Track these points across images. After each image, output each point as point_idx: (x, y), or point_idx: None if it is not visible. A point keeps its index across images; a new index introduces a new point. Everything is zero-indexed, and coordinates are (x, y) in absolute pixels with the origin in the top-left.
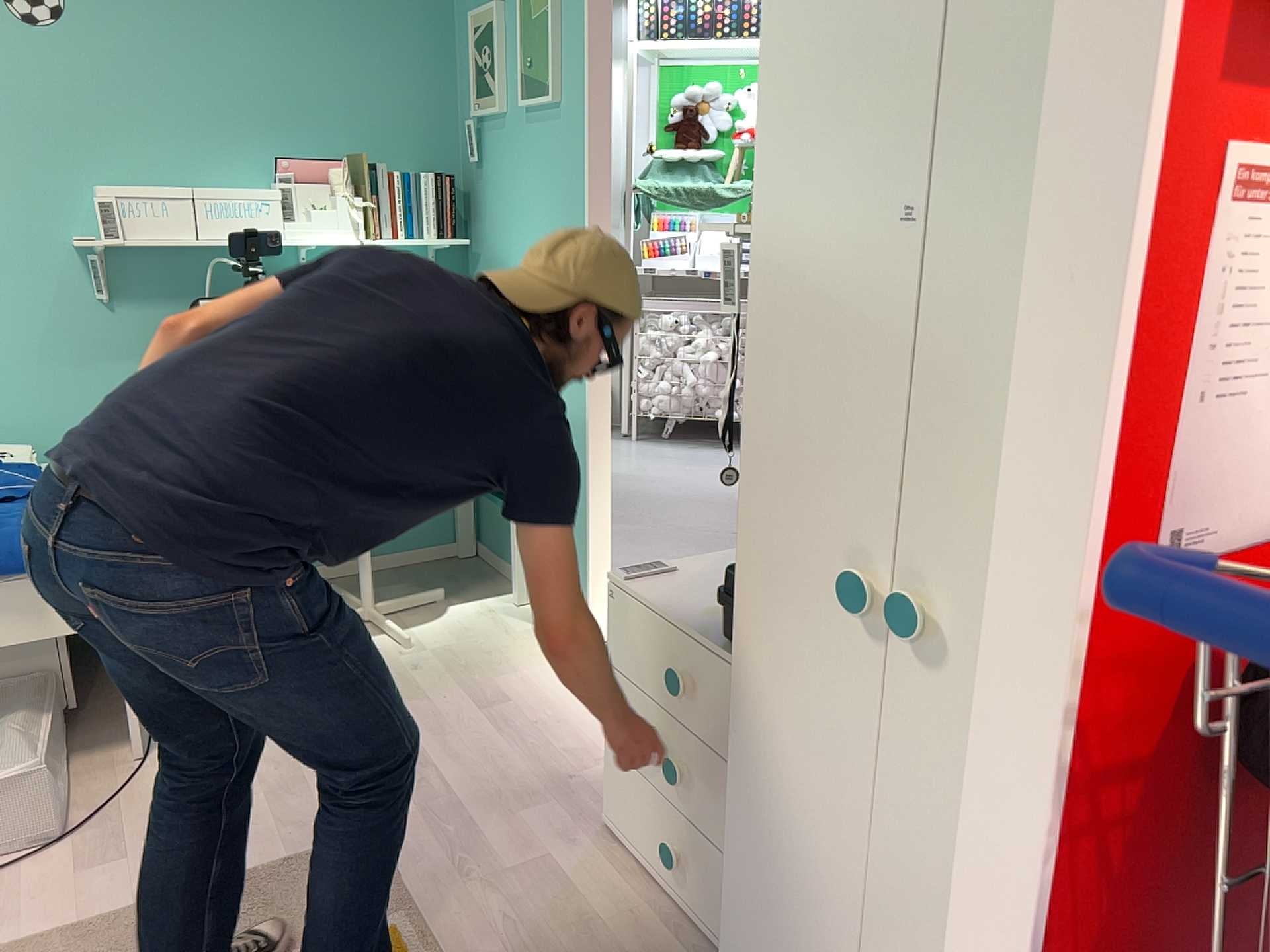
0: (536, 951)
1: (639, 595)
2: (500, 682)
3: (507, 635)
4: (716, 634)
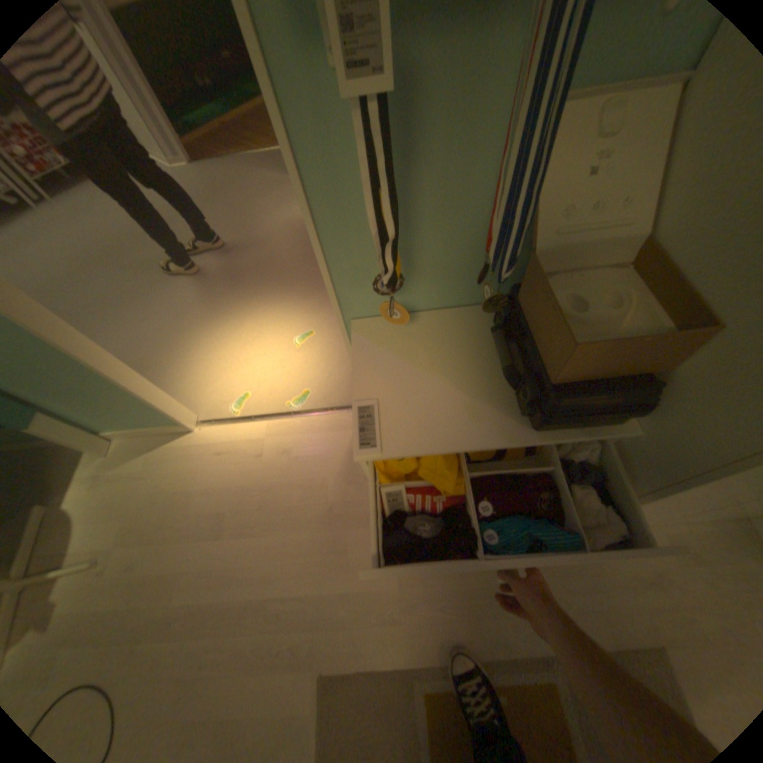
0: (474, 602)
1: (413, 455)
2: (196, 511)
3: (137, 479)
4: (521, 435)
